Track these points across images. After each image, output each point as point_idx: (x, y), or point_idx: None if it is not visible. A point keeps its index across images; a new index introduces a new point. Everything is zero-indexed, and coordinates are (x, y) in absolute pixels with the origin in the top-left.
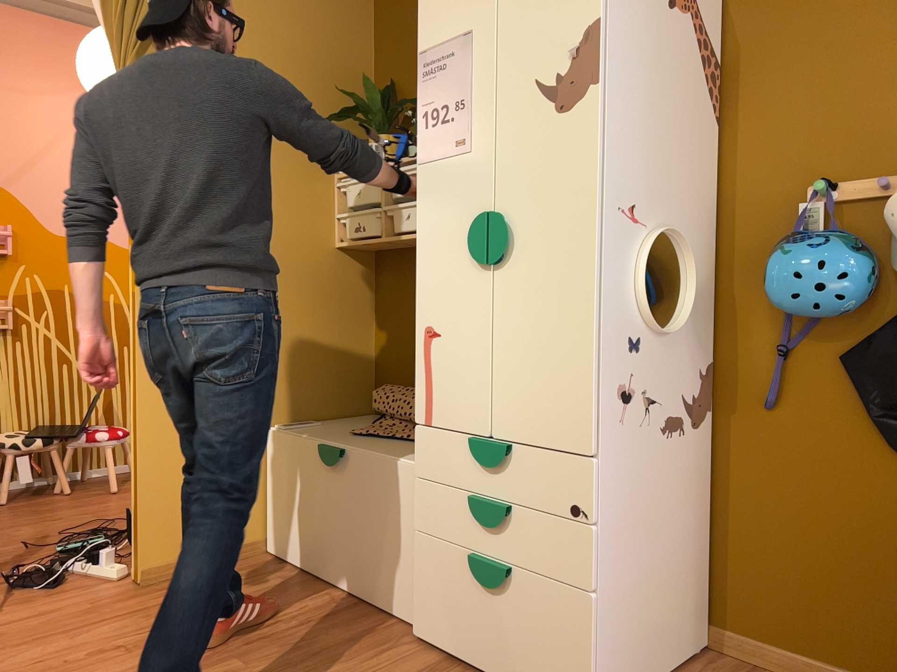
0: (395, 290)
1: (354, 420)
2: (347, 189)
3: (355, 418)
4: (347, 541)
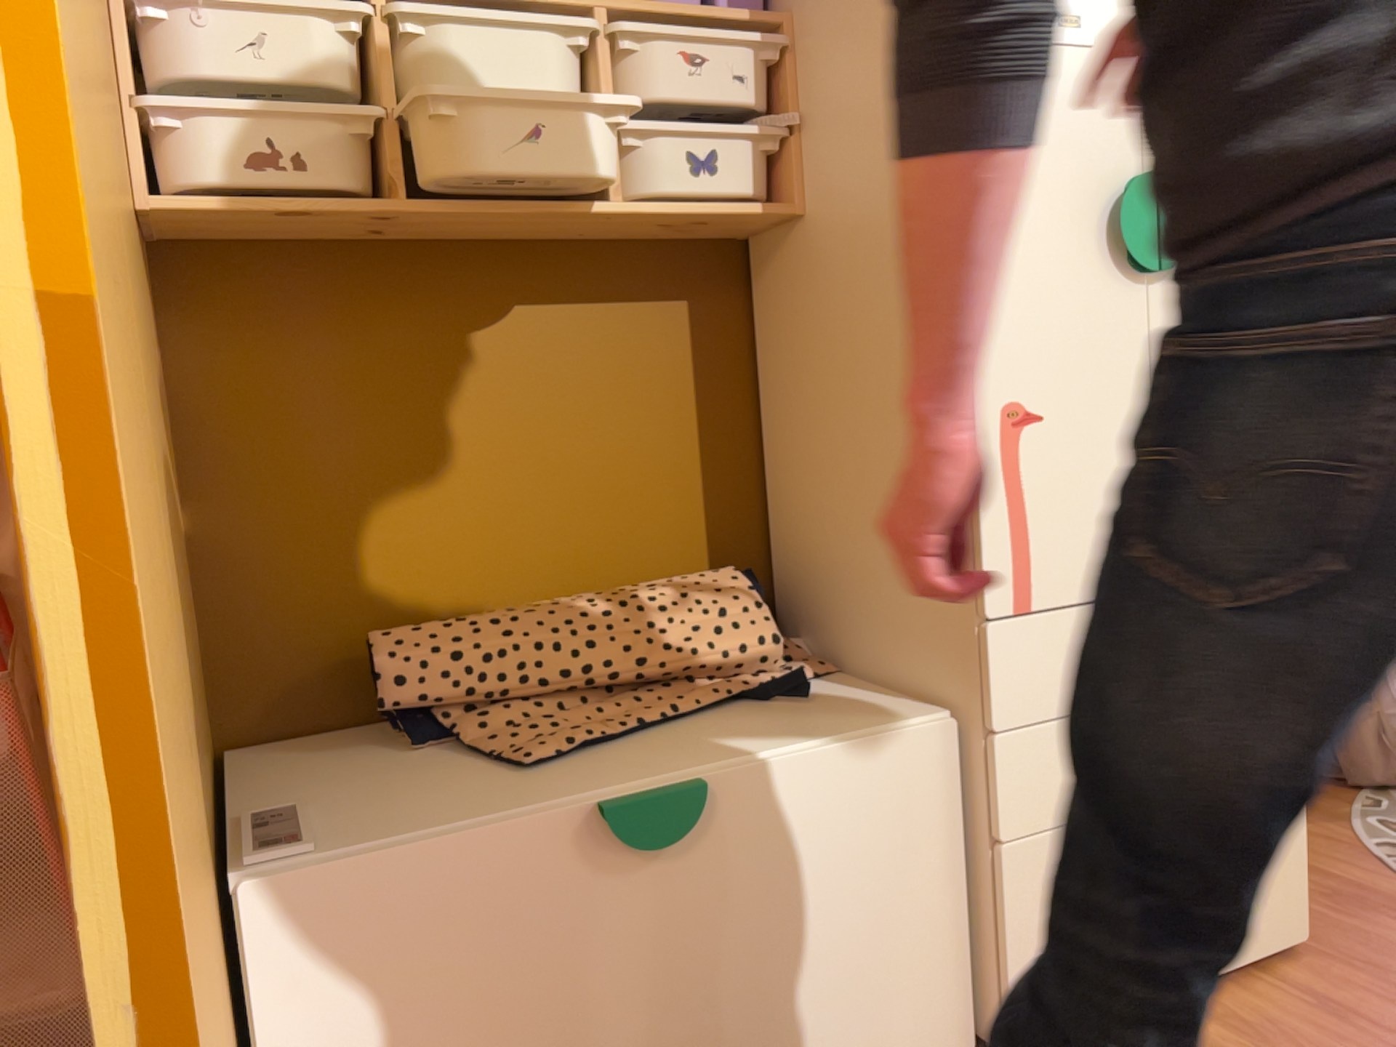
0: (278, 366)
1: (288, 768)
2: (198, 22)
3: (257, 768)
4: (735, 1012)
